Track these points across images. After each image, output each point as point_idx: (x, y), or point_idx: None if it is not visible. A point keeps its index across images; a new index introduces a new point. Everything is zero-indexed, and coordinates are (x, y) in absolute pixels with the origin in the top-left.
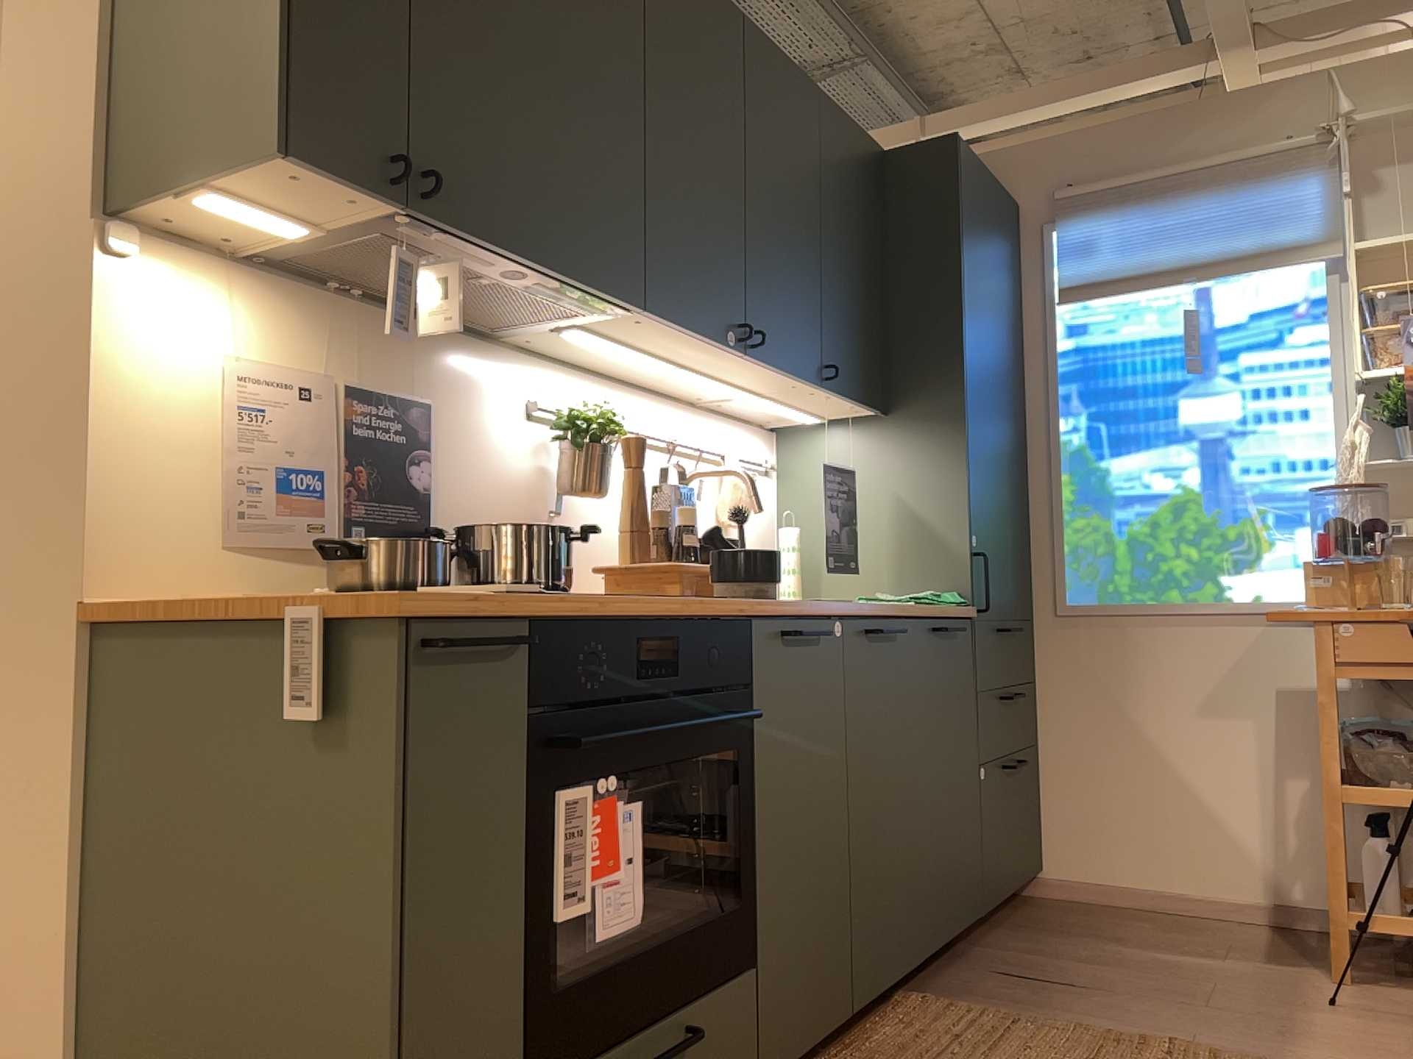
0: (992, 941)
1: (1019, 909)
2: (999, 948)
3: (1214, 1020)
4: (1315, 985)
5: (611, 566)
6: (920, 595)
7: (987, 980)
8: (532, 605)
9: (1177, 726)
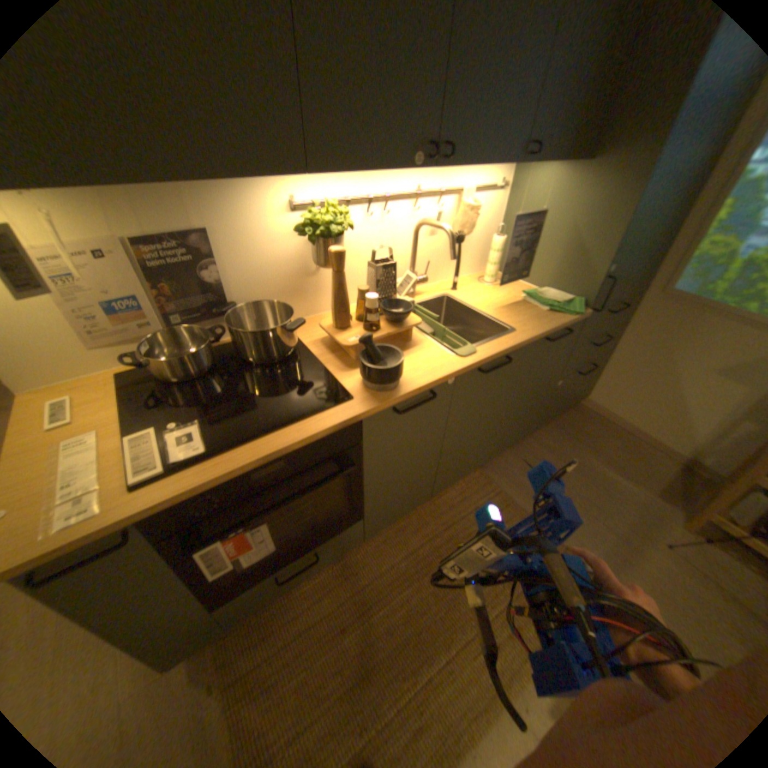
0: (537, 435)
1: (565, 412)
2: (537, 442)
3: (599, 536)
4: (671, 526)
5: (327, 325)
6: (560, 293)
7: (516, 466)
8: (122, 523)
9: (698, 373)
